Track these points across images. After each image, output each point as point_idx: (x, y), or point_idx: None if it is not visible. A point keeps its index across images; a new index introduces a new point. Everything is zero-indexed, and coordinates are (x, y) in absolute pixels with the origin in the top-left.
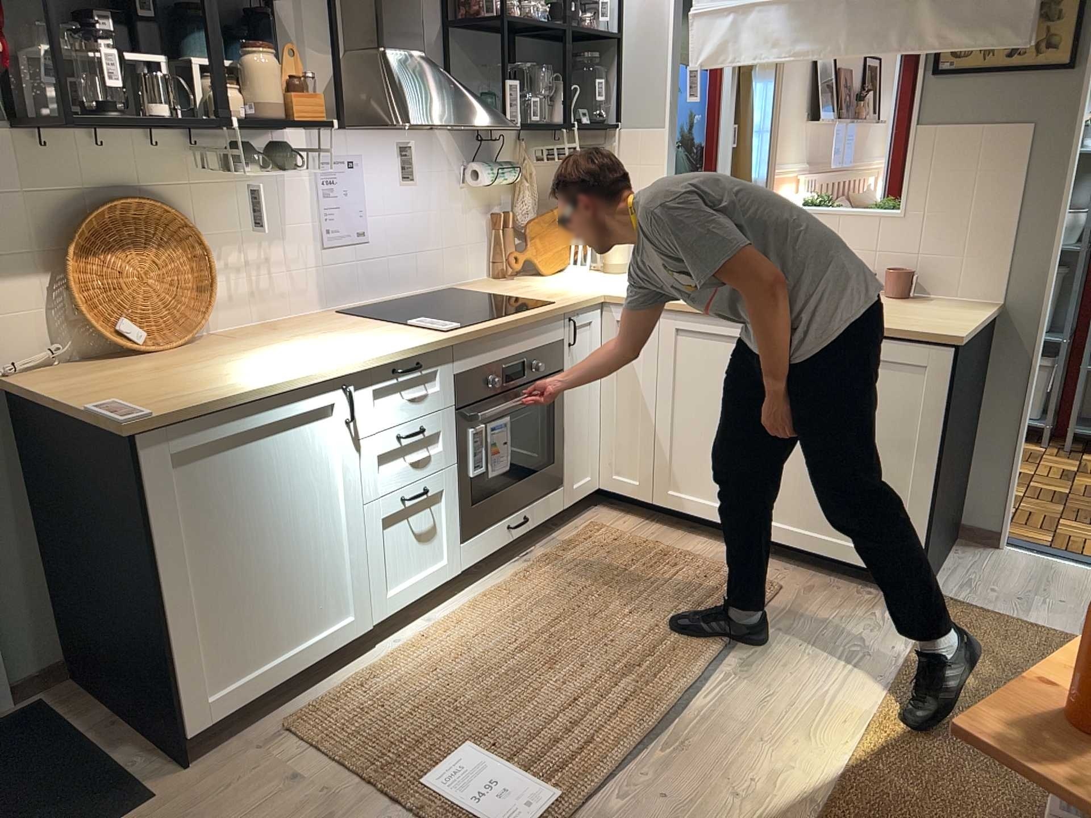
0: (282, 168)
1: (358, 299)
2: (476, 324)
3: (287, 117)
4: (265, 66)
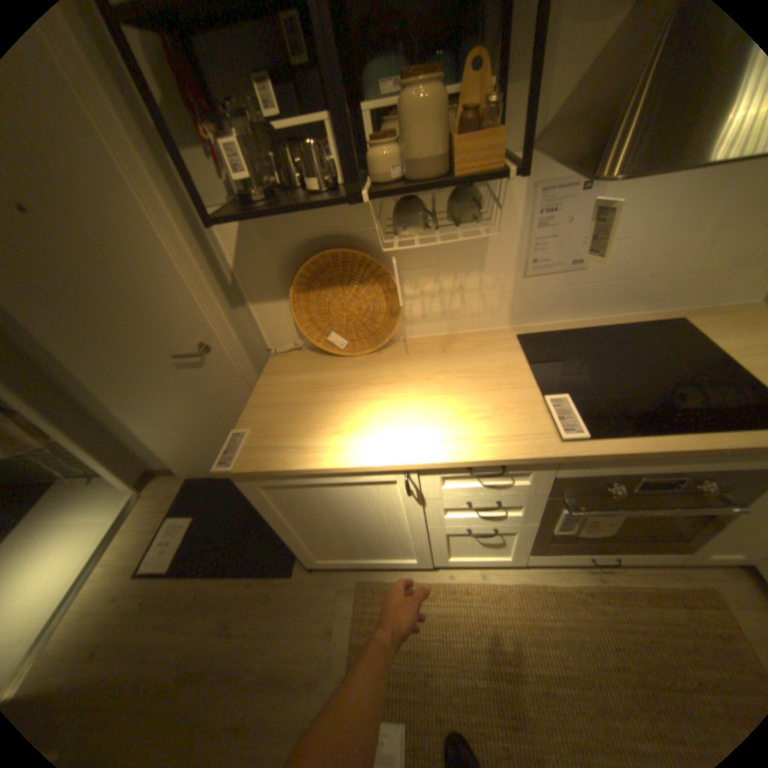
0: (458, 219)
1: (554, 318)
2: (617, 440)
3: (448, 168)
4: (416, 103)
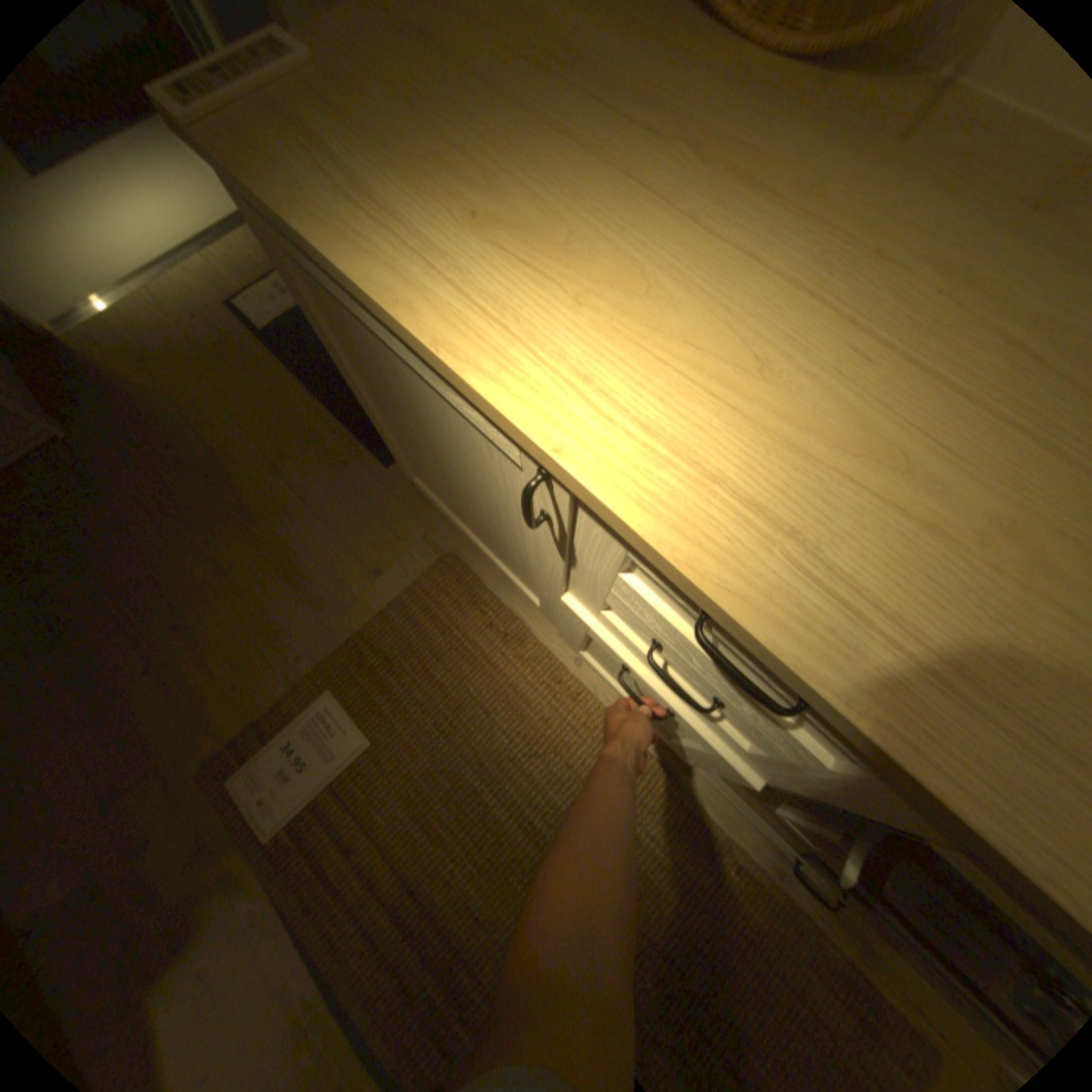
0: None
1: None
2: None
3: None
4: None
